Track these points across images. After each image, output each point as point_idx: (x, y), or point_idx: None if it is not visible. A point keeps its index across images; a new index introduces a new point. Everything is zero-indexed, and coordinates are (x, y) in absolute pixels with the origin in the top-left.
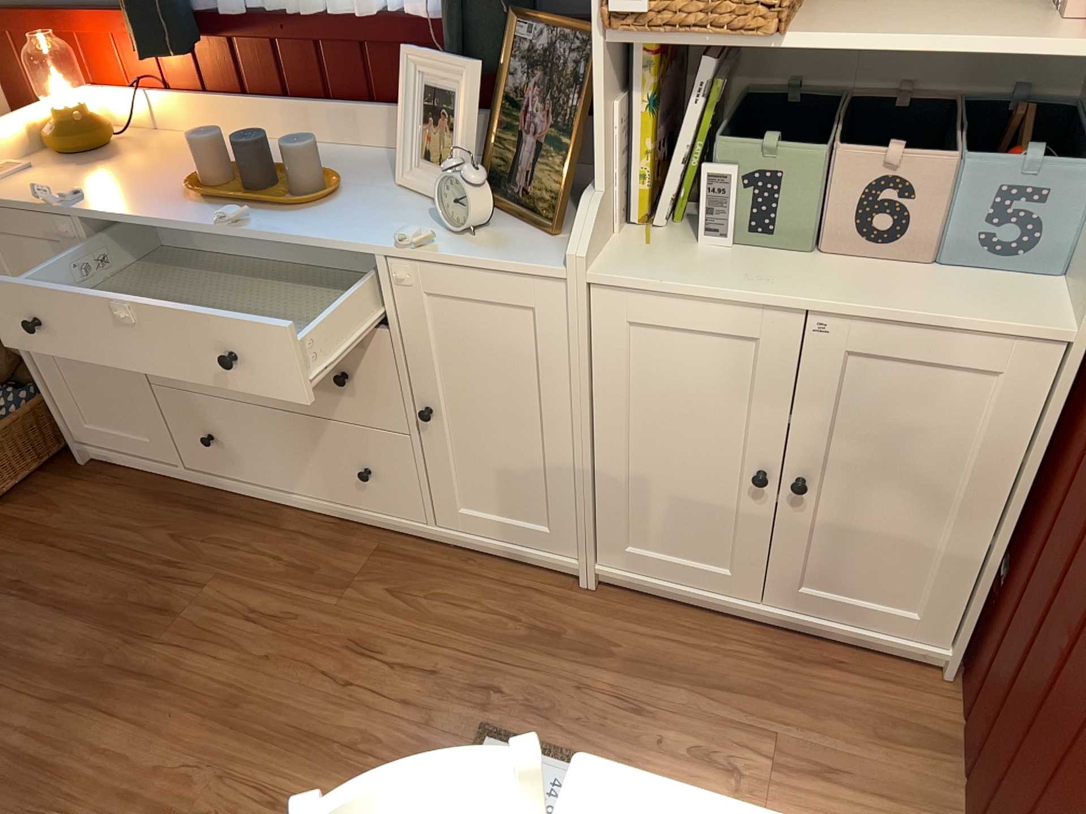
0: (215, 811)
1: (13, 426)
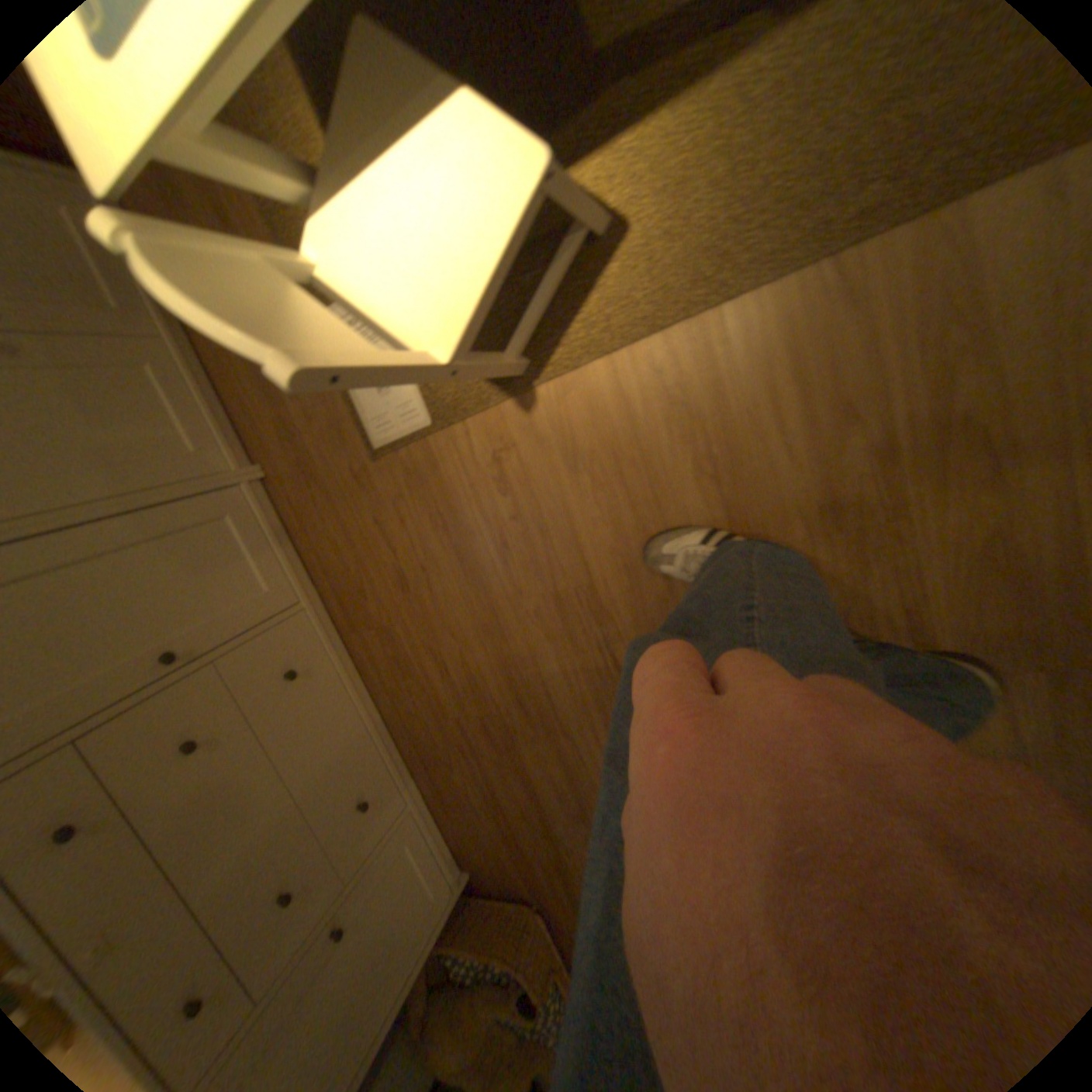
0: (535, 576)
1: (468, 955)
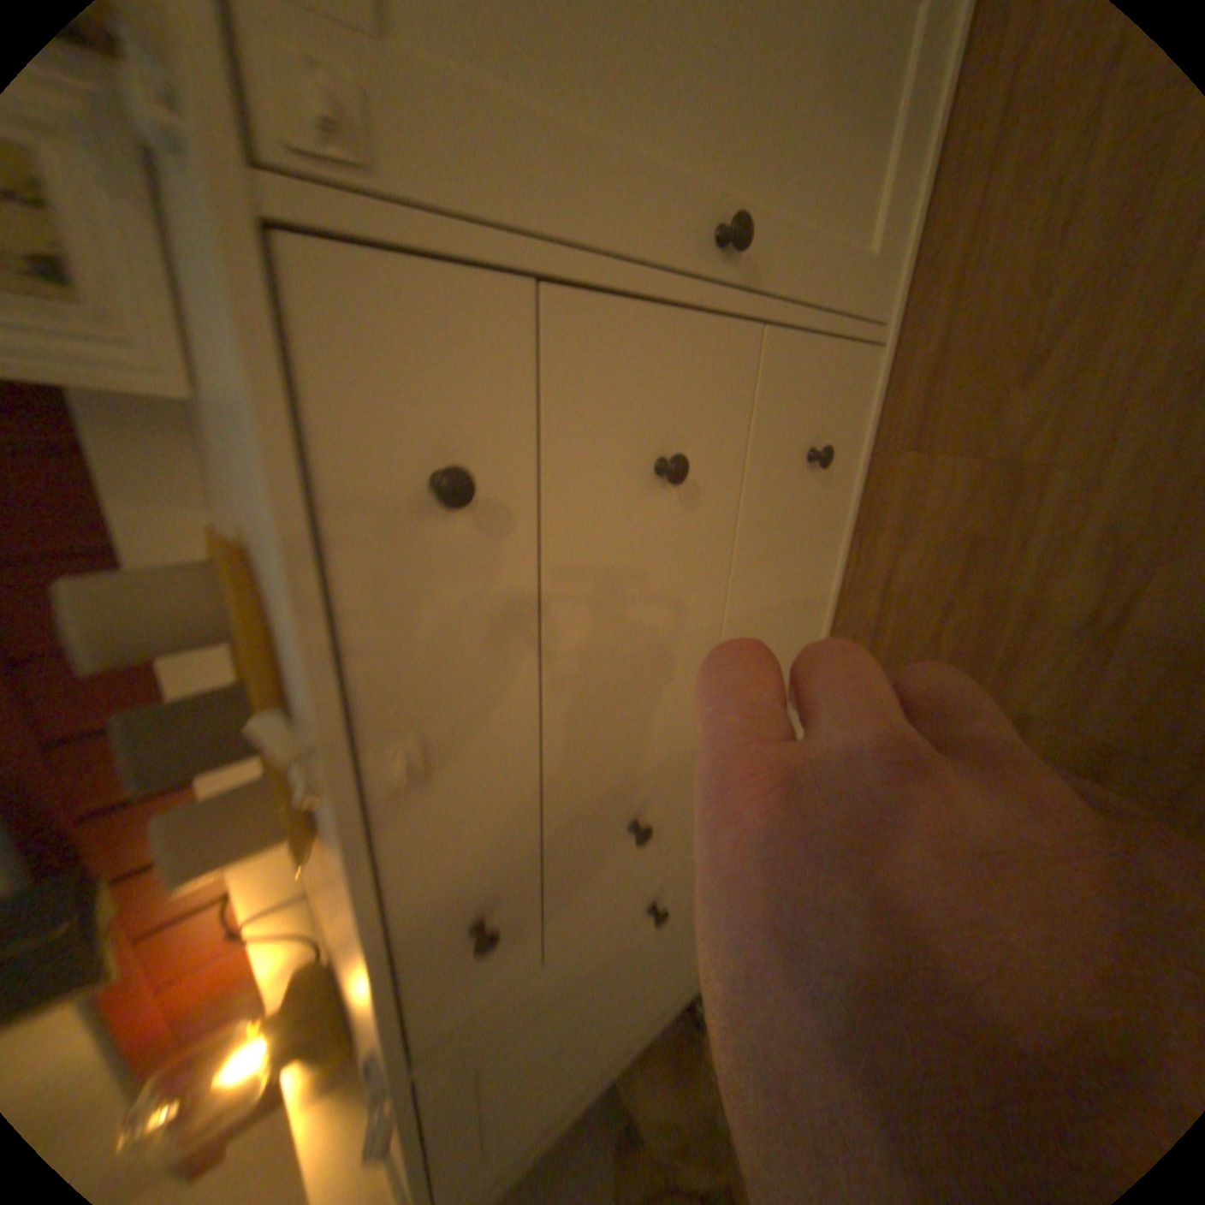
0: None
1: None
